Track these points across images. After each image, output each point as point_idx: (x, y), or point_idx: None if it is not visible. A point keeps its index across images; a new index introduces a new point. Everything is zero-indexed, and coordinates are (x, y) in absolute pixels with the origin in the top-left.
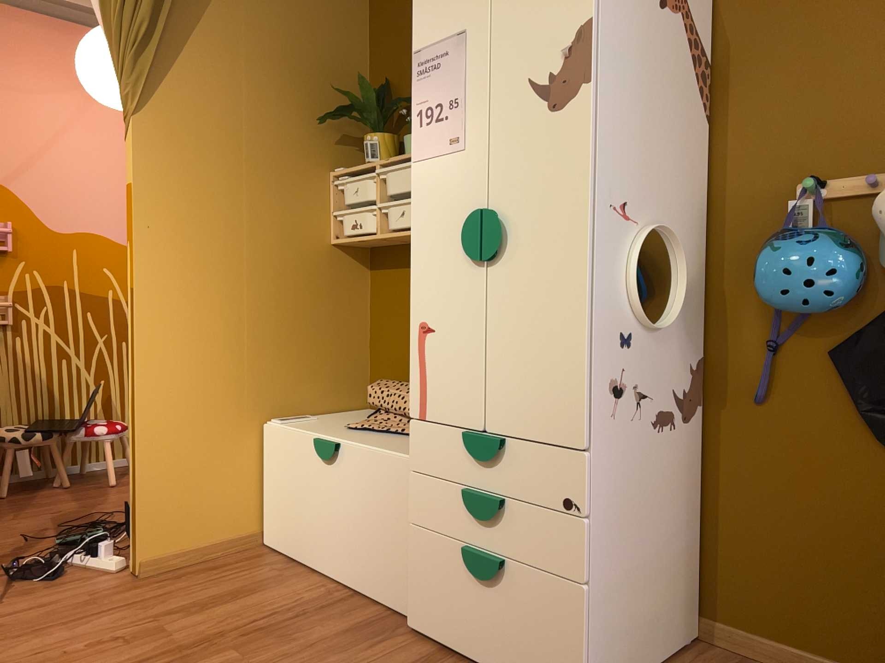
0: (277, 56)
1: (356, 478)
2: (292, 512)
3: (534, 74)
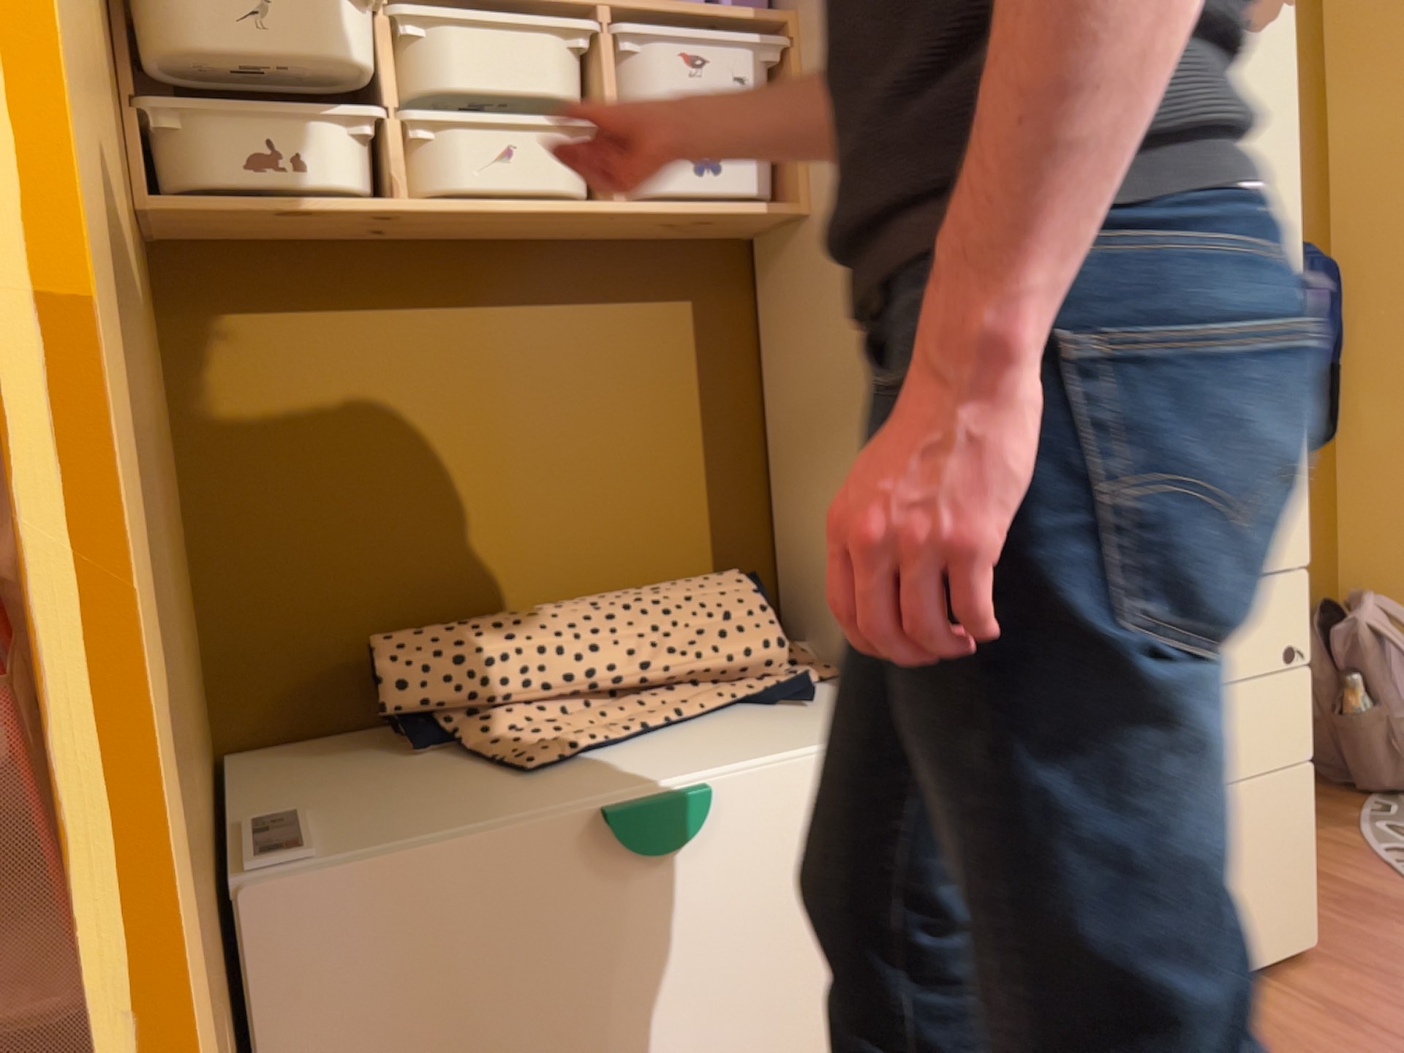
0: None
1: (779, 848)
2: None
3: None
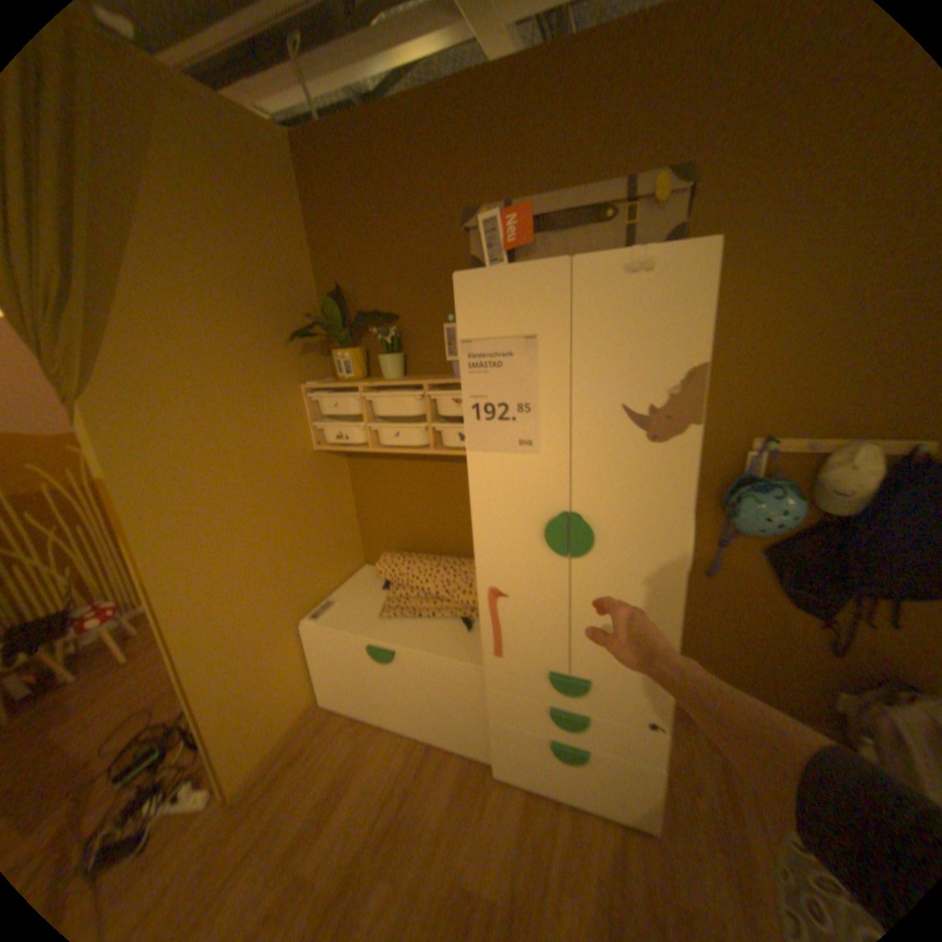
0: (224, 275)
1: (417, 675)
2: (347, 689)
3: (628, 401)
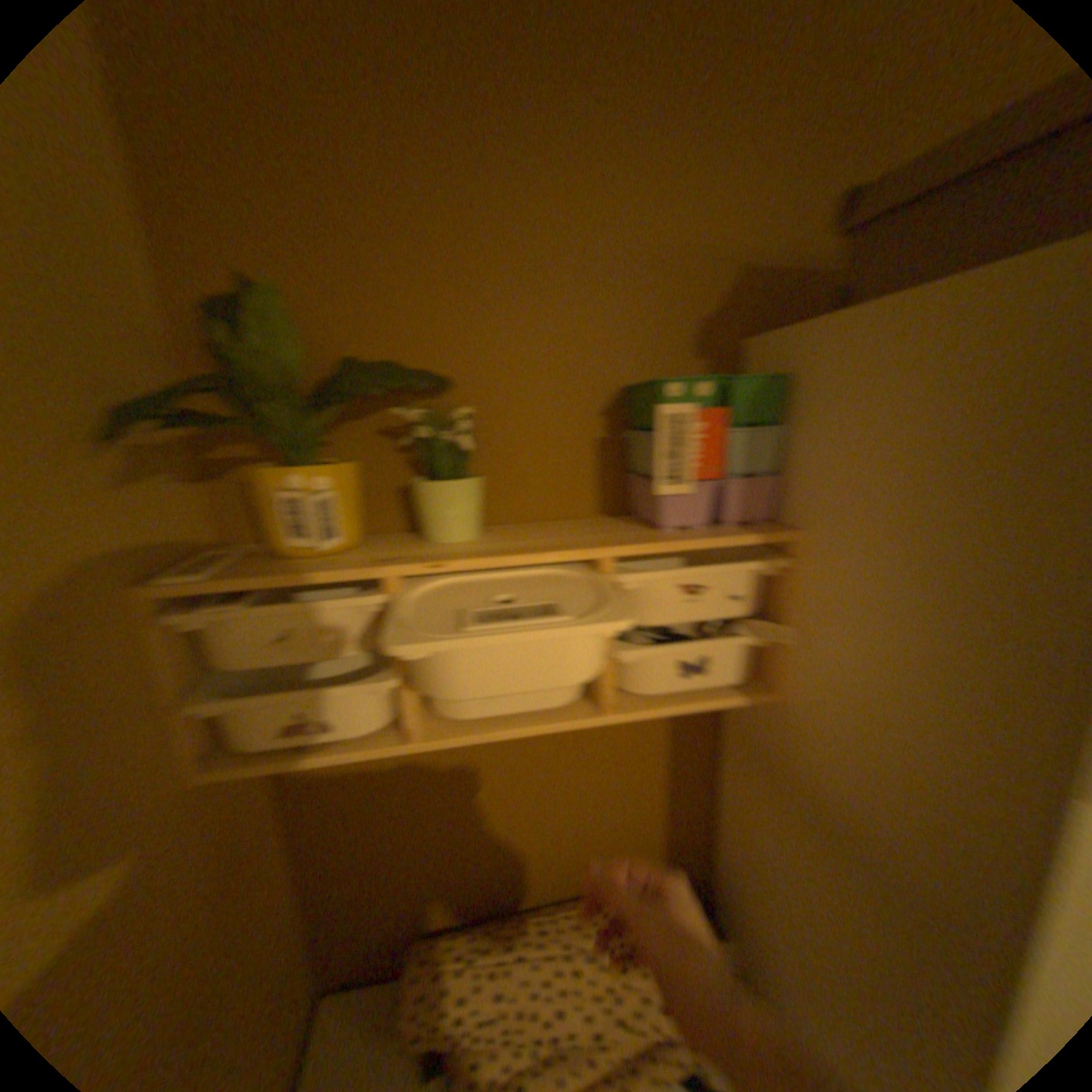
0: None
1: None
2: None
3: None
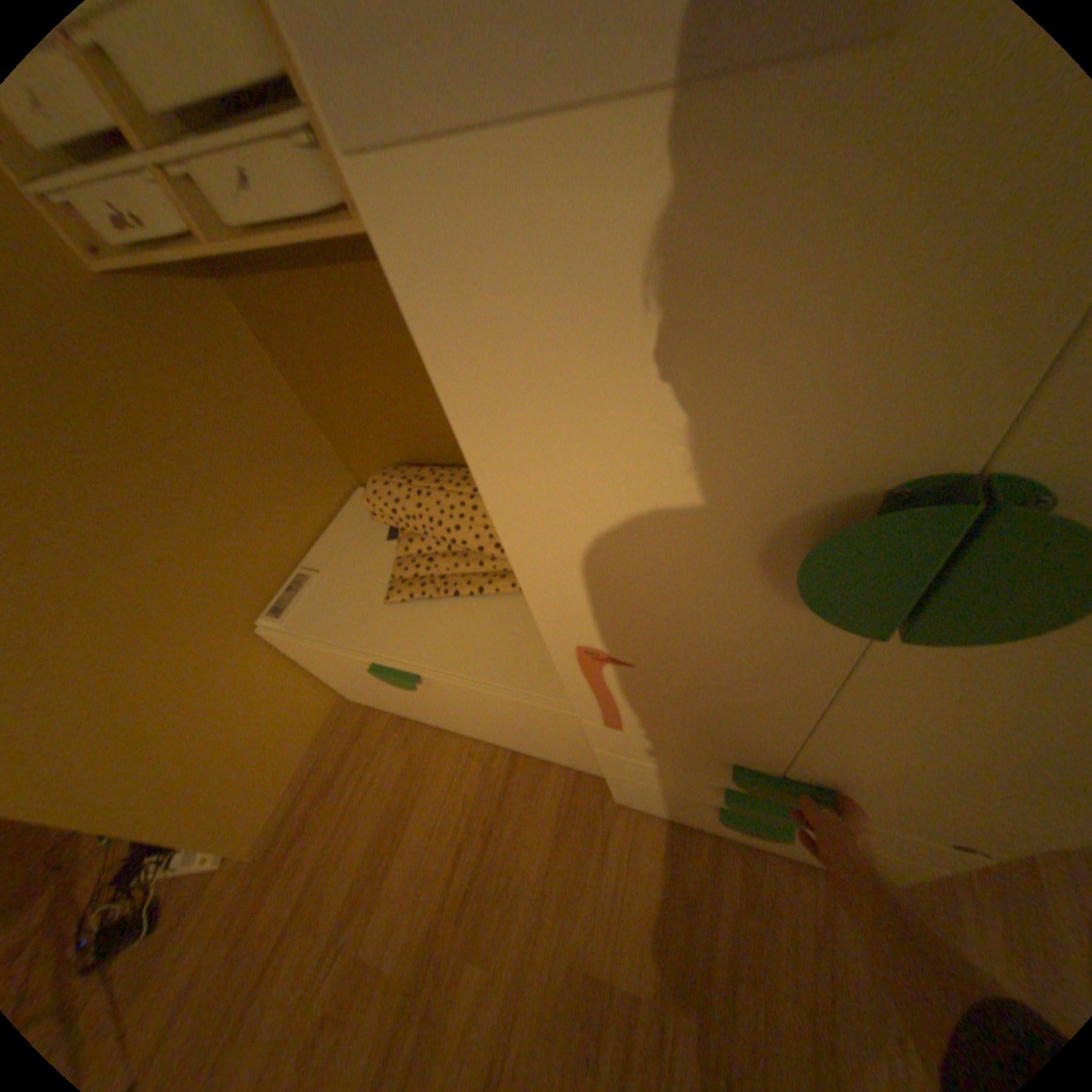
0: None
1: (470, 700)
2: (375, 694)
3: None
